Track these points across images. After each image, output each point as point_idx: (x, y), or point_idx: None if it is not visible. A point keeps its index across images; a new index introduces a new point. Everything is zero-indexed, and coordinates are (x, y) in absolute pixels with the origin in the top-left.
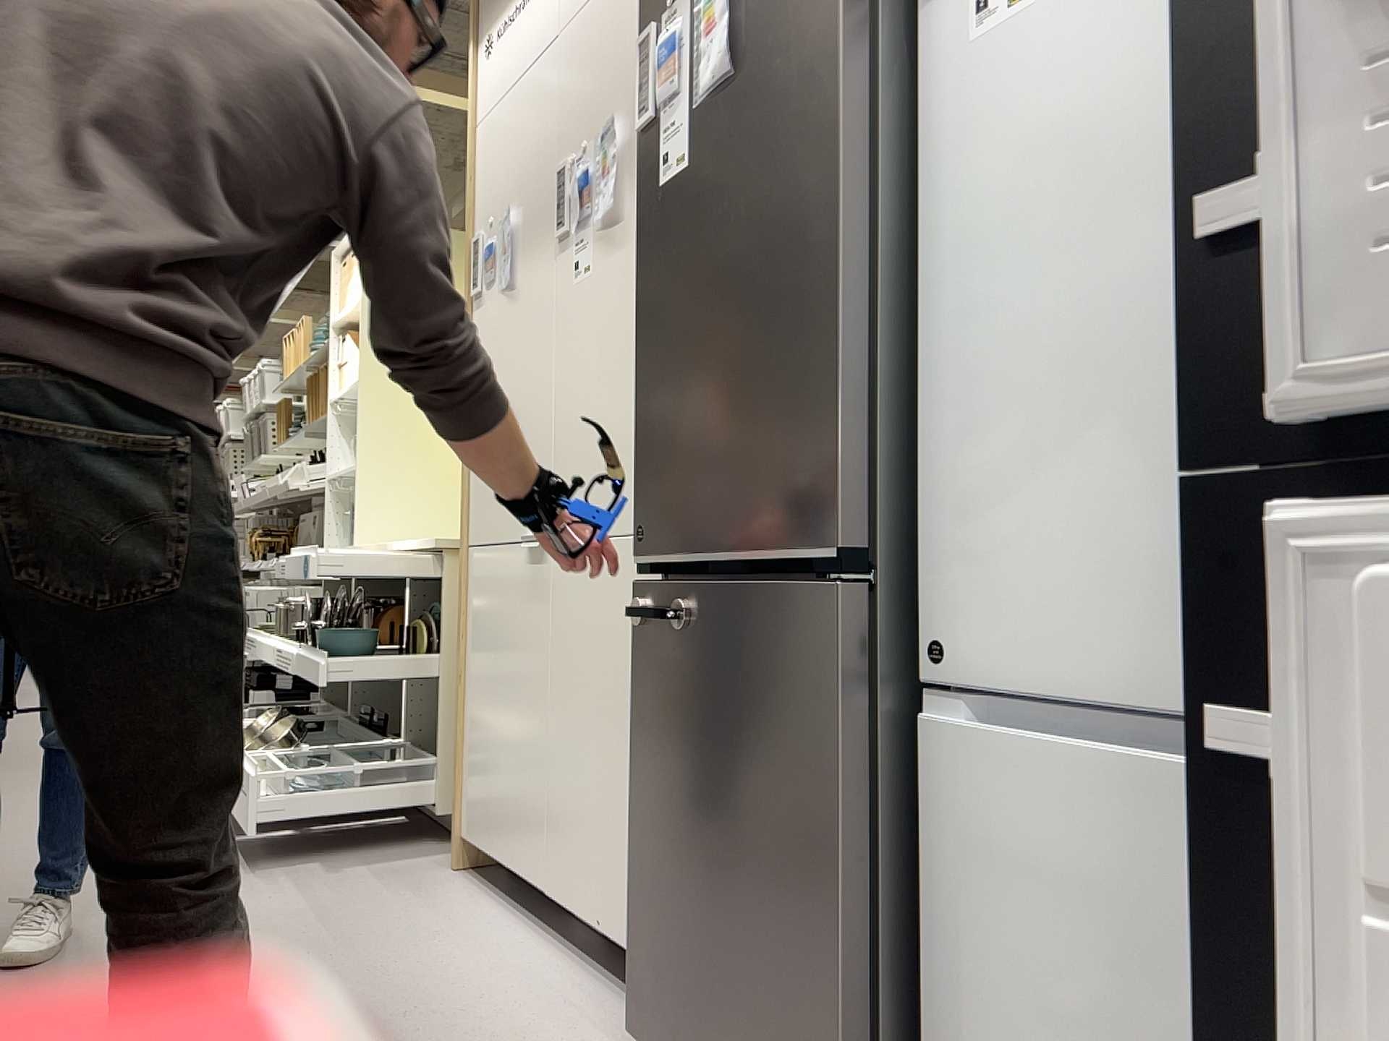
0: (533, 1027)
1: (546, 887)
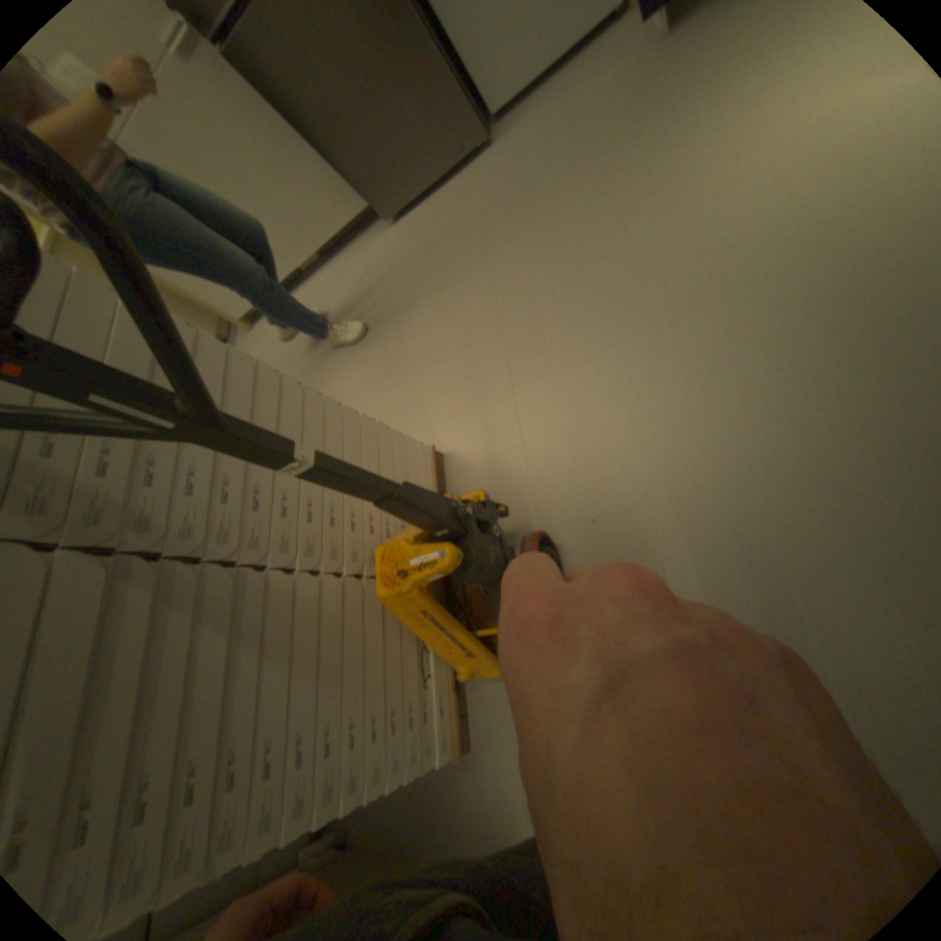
0: (363, 262)
1: (295, 265)
